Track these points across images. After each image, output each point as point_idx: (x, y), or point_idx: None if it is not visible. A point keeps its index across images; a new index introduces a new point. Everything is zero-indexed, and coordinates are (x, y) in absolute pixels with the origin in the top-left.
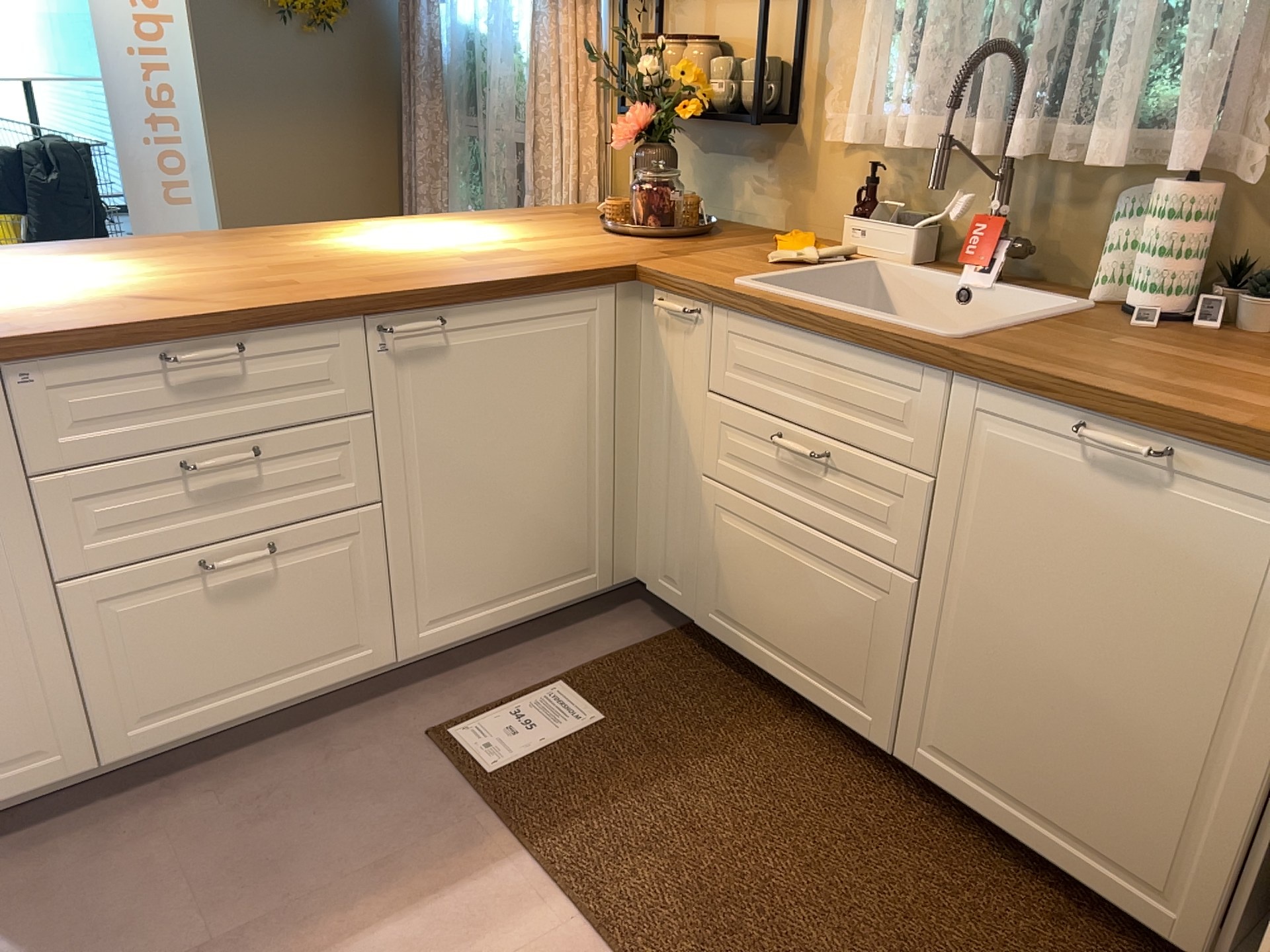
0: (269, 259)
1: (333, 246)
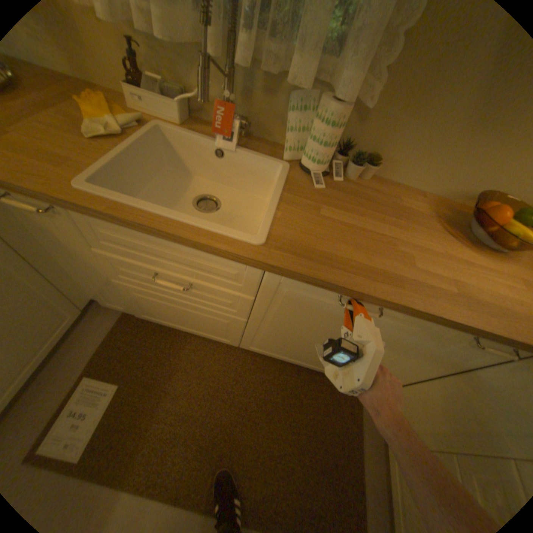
0: None
1: None
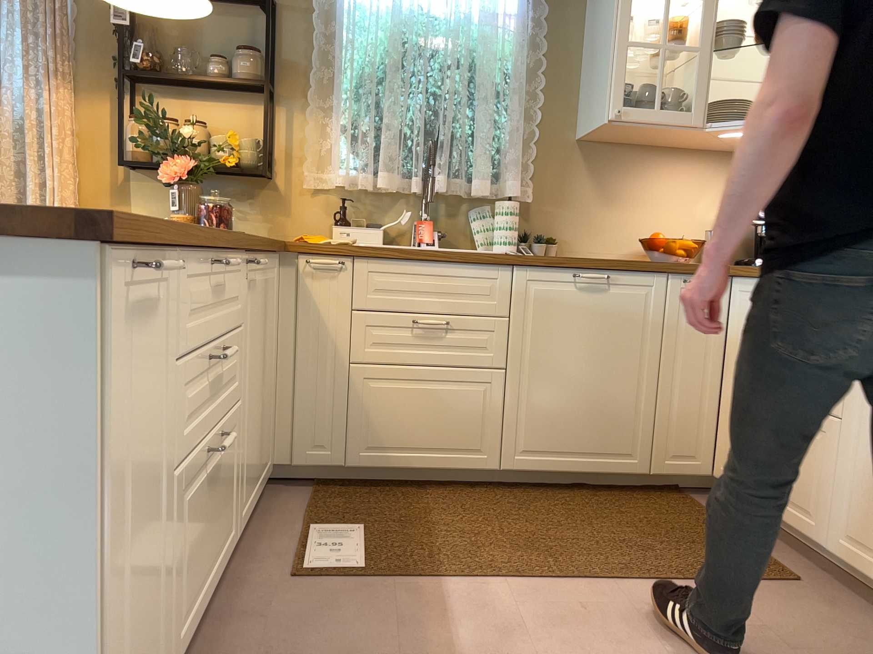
0: None
1: None
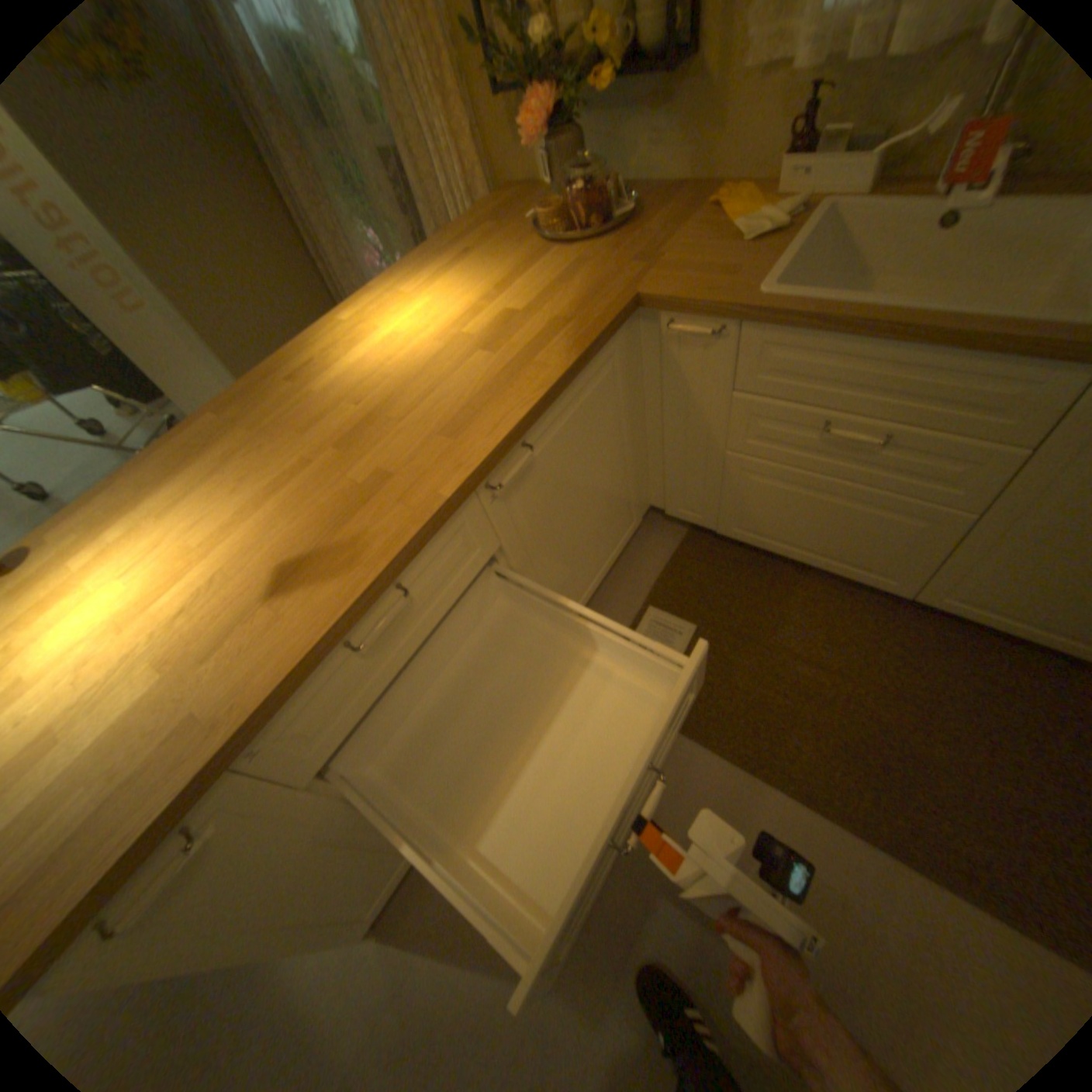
0: (317, 429)
1: (349, 374)
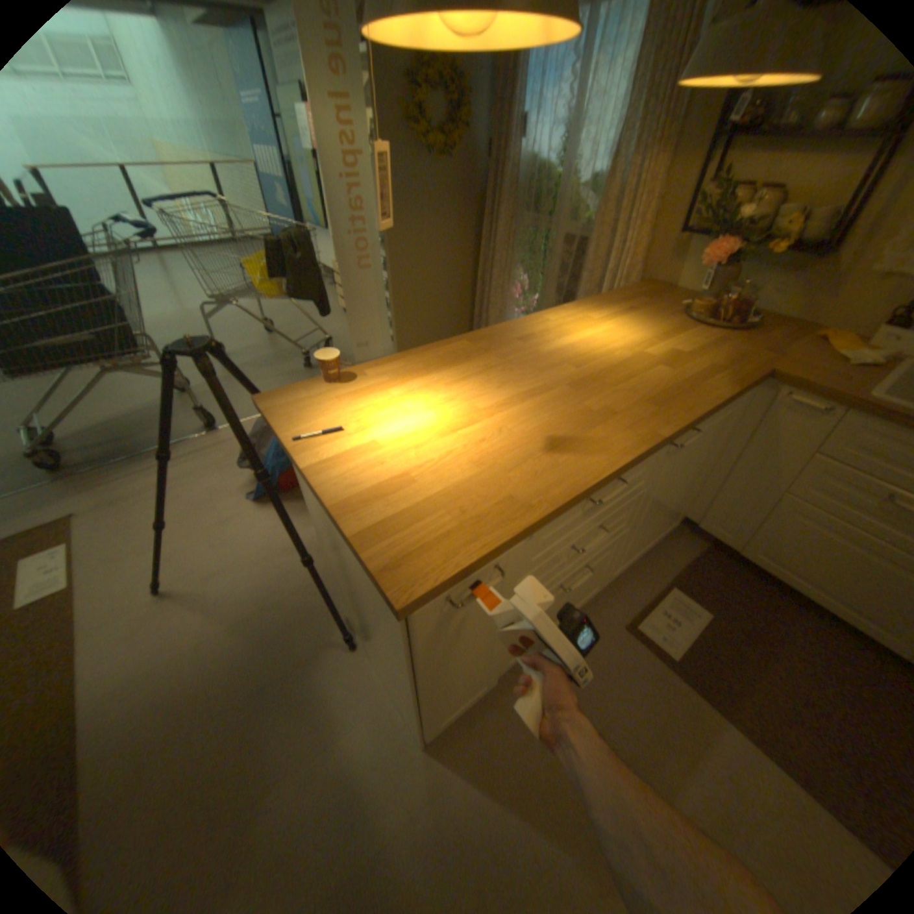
0: (552, 372)
1: (566, 350)
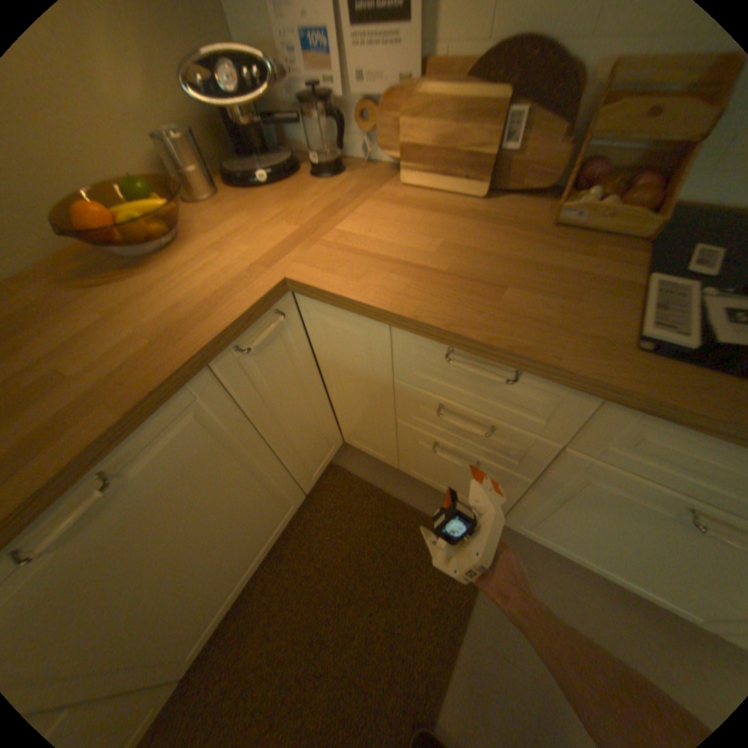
0: None
1: None
